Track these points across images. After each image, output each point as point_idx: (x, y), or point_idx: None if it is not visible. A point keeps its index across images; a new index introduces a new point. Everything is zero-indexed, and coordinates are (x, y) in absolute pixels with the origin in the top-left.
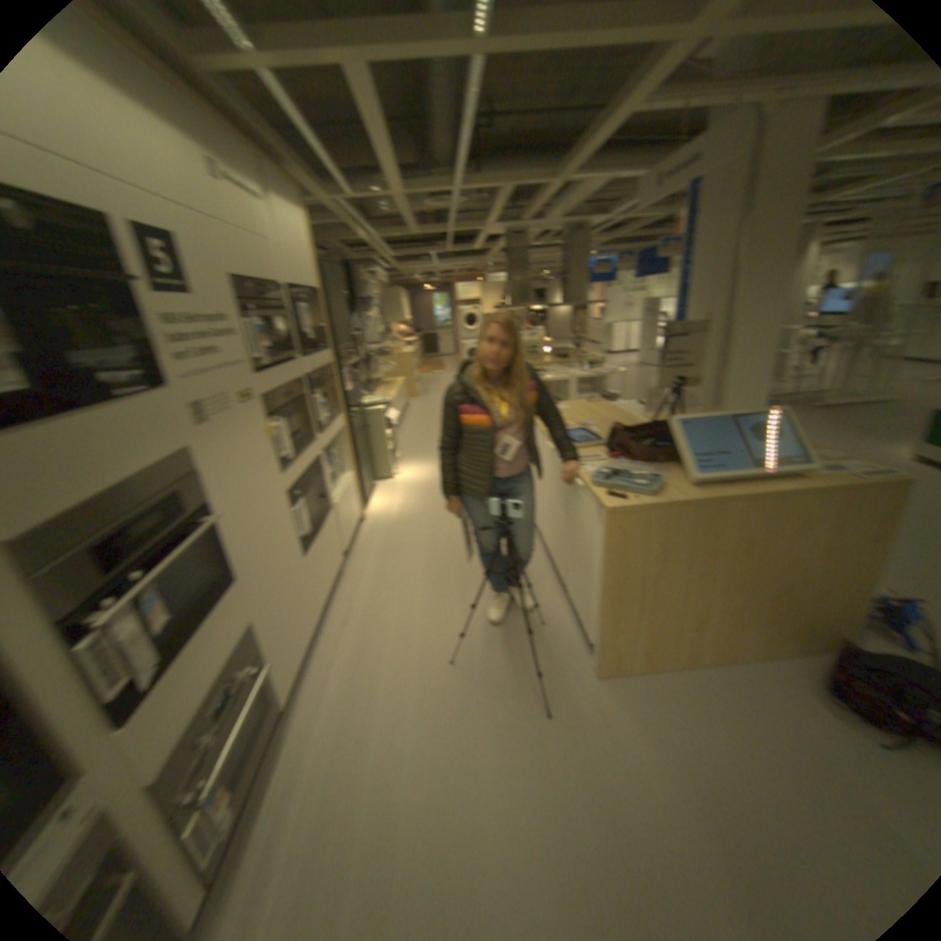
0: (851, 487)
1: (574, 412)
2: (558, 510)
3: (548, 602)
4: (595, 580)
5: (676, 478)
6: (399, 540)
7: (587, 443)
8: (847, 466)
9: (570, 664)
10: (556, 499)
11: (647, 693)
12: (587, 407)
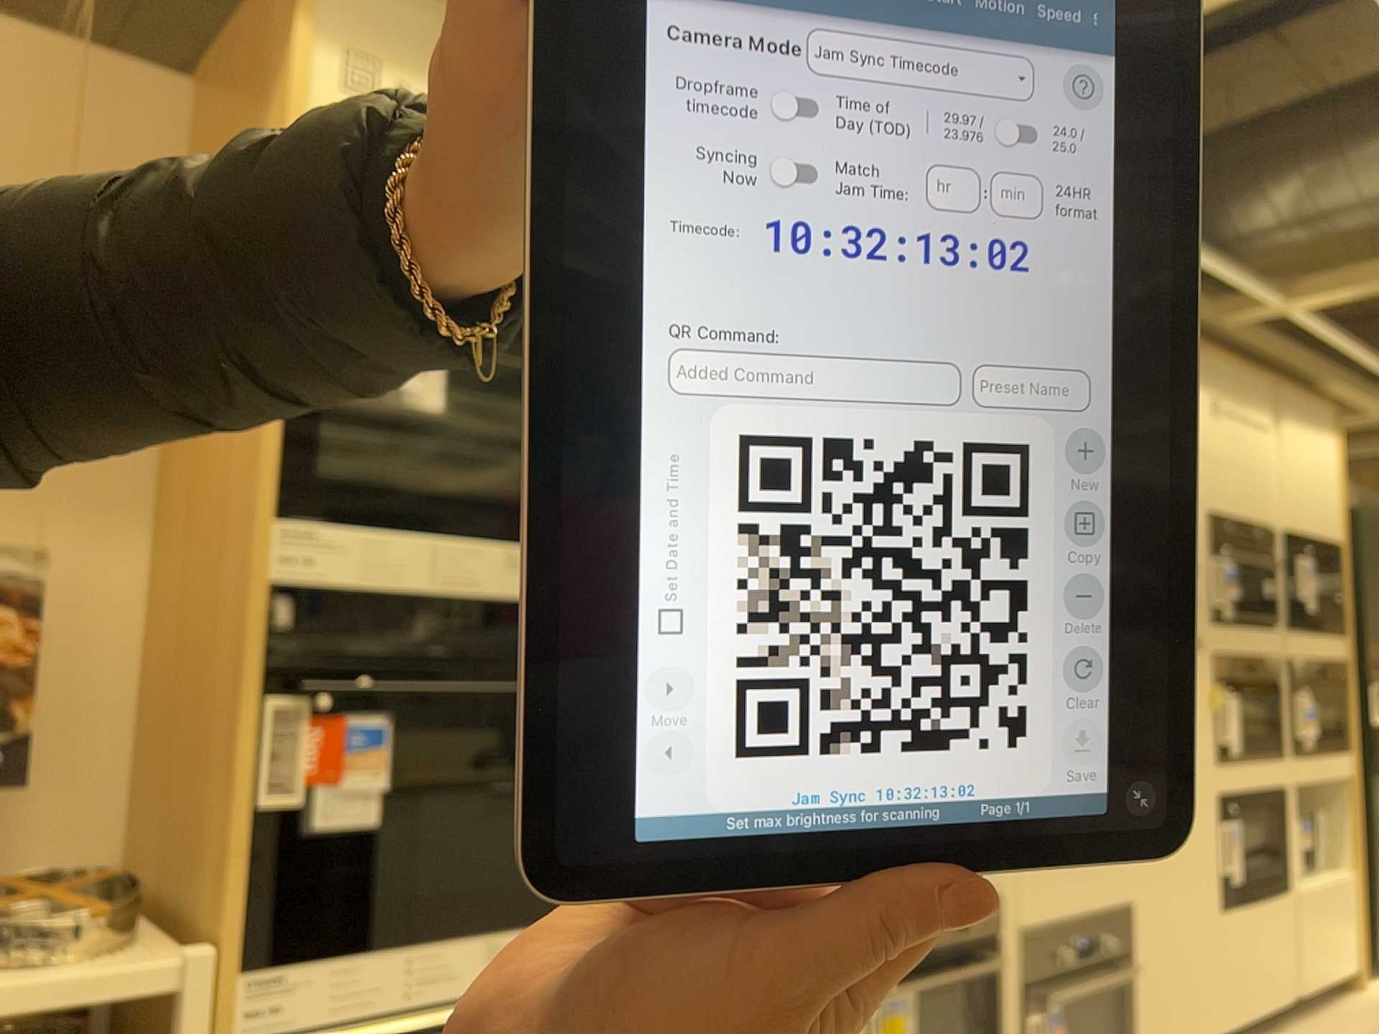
0: None
1: None
2: None
3: None
4: None
5: None
6: None
7: None
8: None
9: None
10: None
11: None
12: None
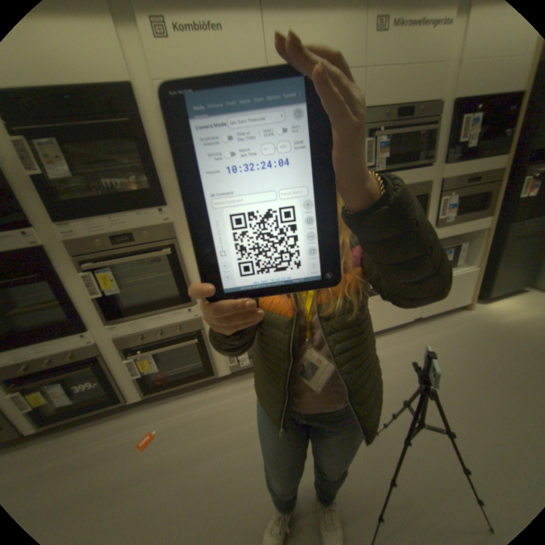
0: None
1: None
2: None
3: None
4: None
5: None
6: (479, 340)
7: None
8: None
9: None
10: None
11: None
12: None
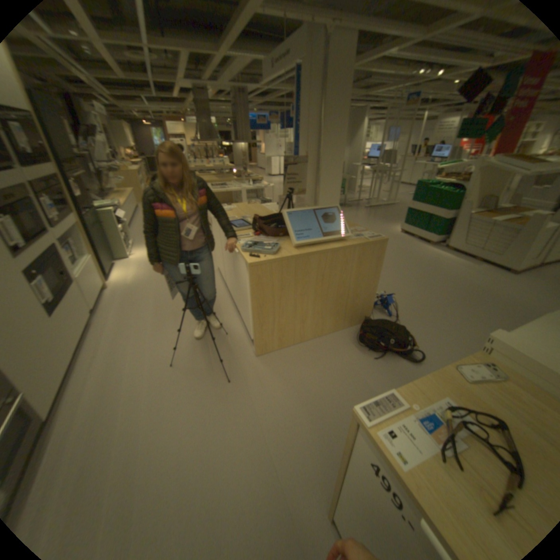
0: (364, 244)
1: (240, 210)
2: (231, 269)
3: (230, 321)
4: (249, 304)
5: (288, 245)
6: (133, 298)
7: (244, 228)
8: (364, 235)
9: (241, 352)
10: (229, 262)
11: (280, 358)
12: (248, 207)
